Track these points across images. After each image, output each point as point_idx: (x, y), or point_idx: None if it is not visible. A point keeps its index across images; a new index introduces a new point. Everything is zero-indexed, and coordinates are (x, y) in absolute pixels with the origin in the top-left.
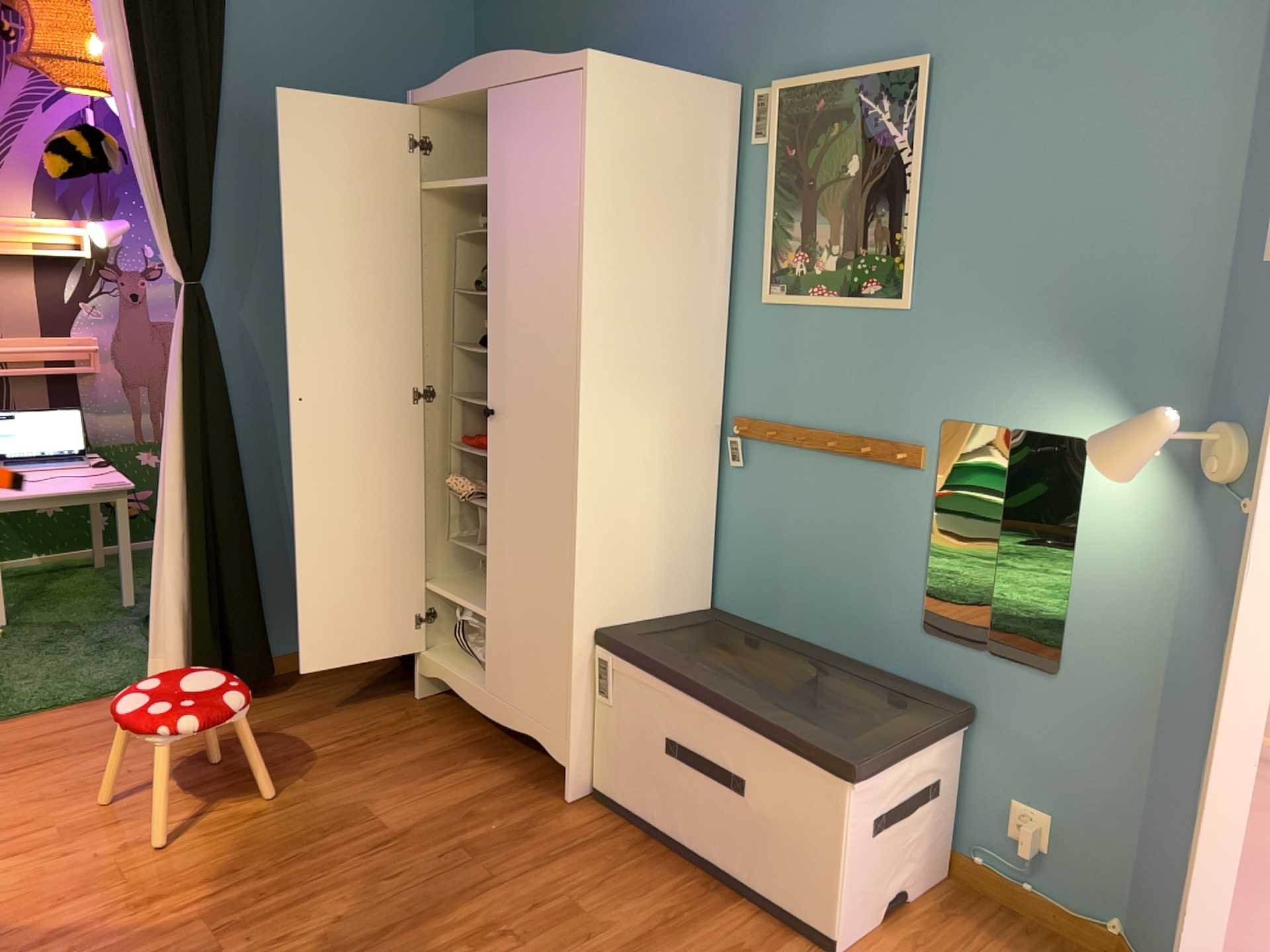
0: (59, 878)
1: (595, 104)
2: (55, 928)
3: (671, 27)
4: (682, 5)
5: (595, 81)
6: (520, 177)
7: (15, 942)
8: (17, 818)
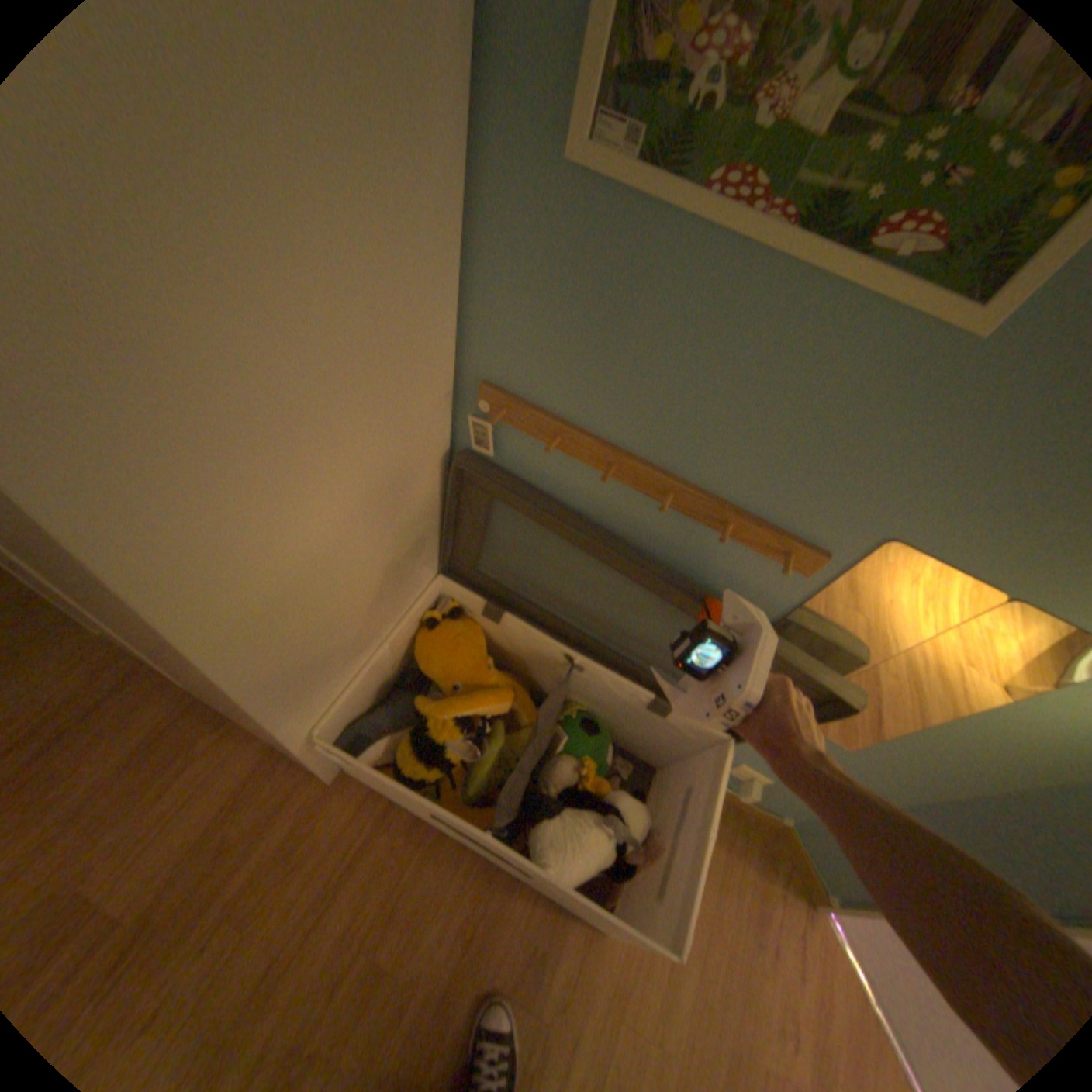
0: None
1: None
2: None
3: None
4: None
5: None
6: None
7: None
8: None
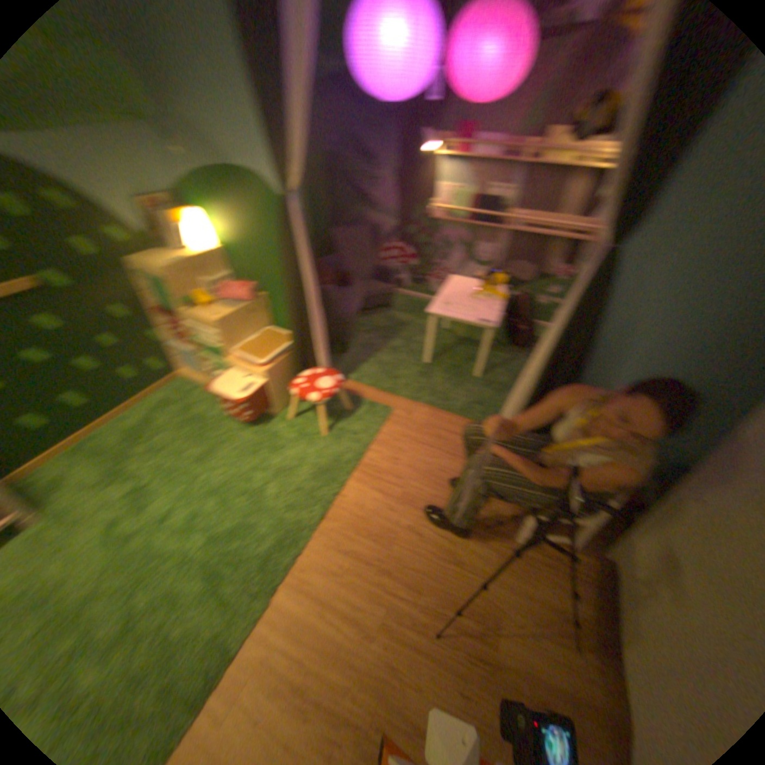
0: (379, 523)
1: None
2: (355, 552)
3: None
4: None
5: None
6: None
7: (343, 545)
8: (399, 474)
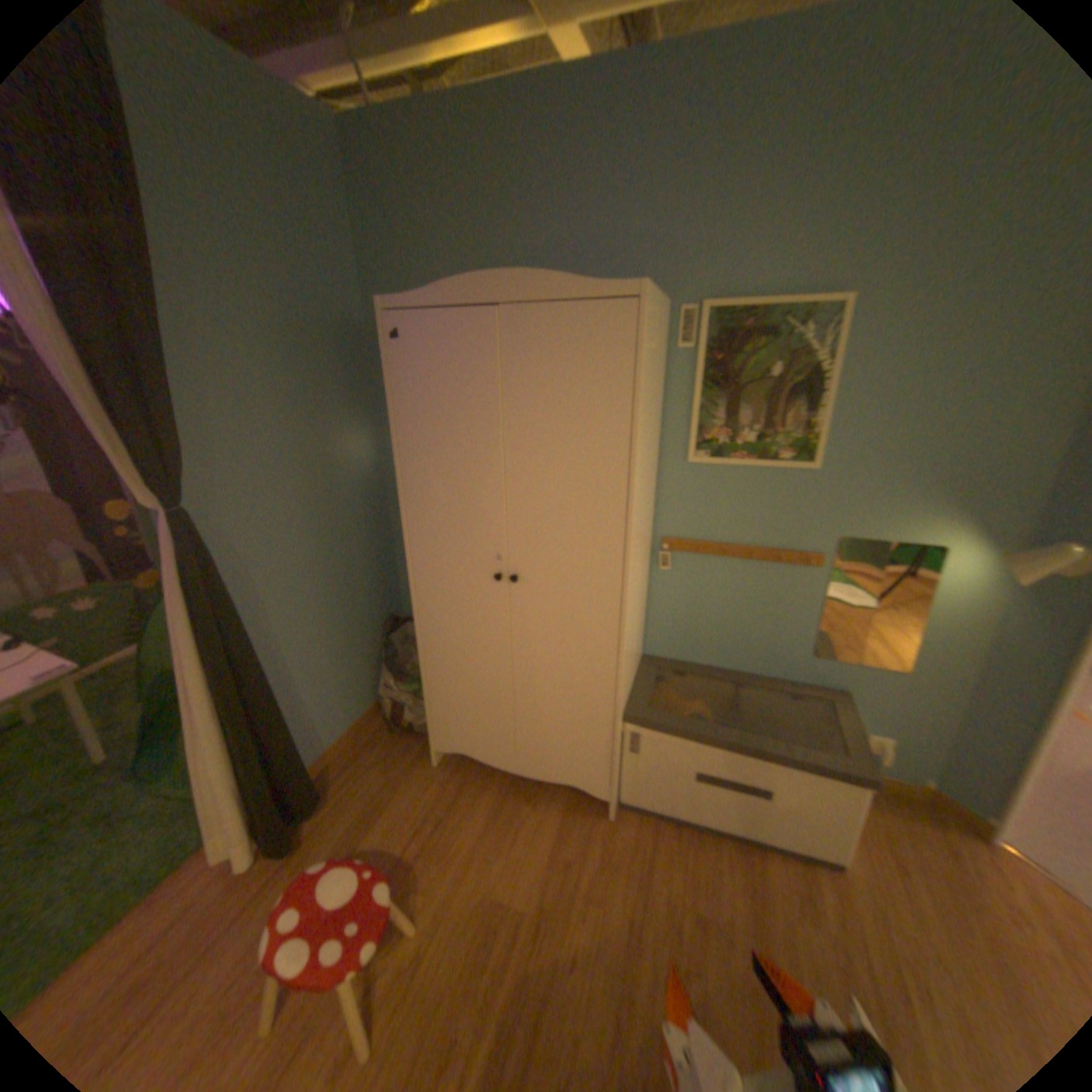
0: None
1: (647, 330)
2: None
3: (591, 243)
4: (602, 225)
5: (649, 307)
6: (543, 387)
7: None
8: None
